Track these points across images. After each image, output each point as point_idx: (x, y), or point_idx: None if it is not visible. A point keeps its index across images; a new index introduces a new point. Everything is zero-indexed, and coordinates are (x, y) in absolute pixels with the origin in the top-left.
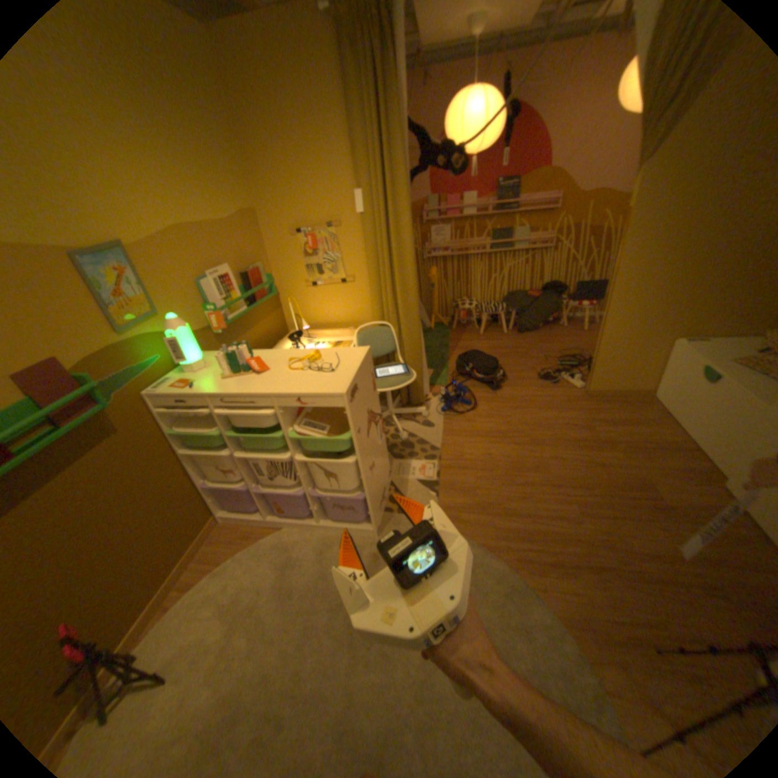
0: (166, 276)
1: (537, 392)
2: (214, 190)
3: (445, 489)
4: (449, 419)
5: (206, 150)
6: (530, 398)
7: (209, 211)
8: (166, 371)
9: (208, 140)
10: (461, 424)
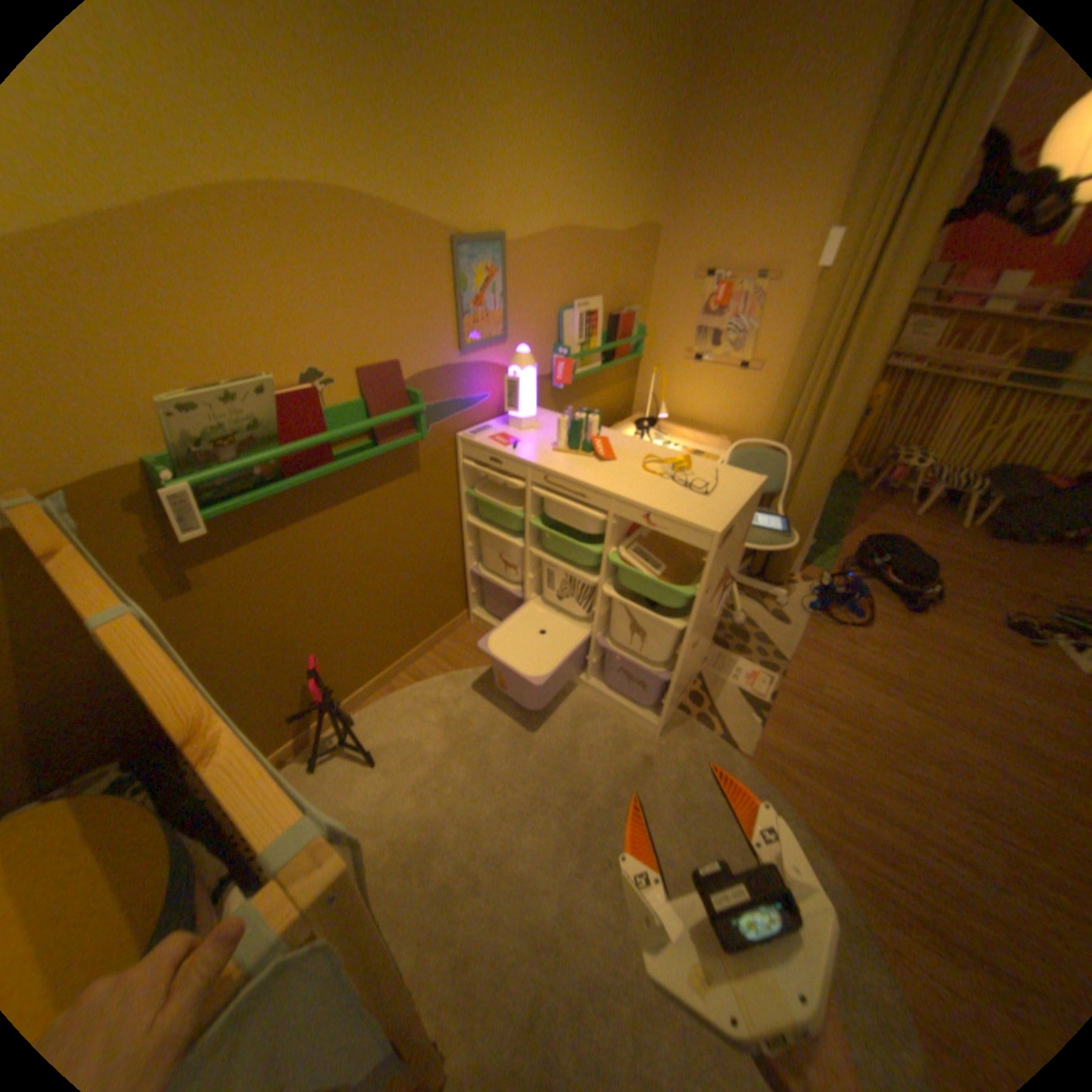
0: (531, 295)
1: (993, 646)
2: (624, 189)
3: (779, 722)
4: (818, 624)
5: (638, 127)
6: (977, 650)
7: (608, 217)
8: (488, 417)
9: (646, 112)
10: (835, 640)
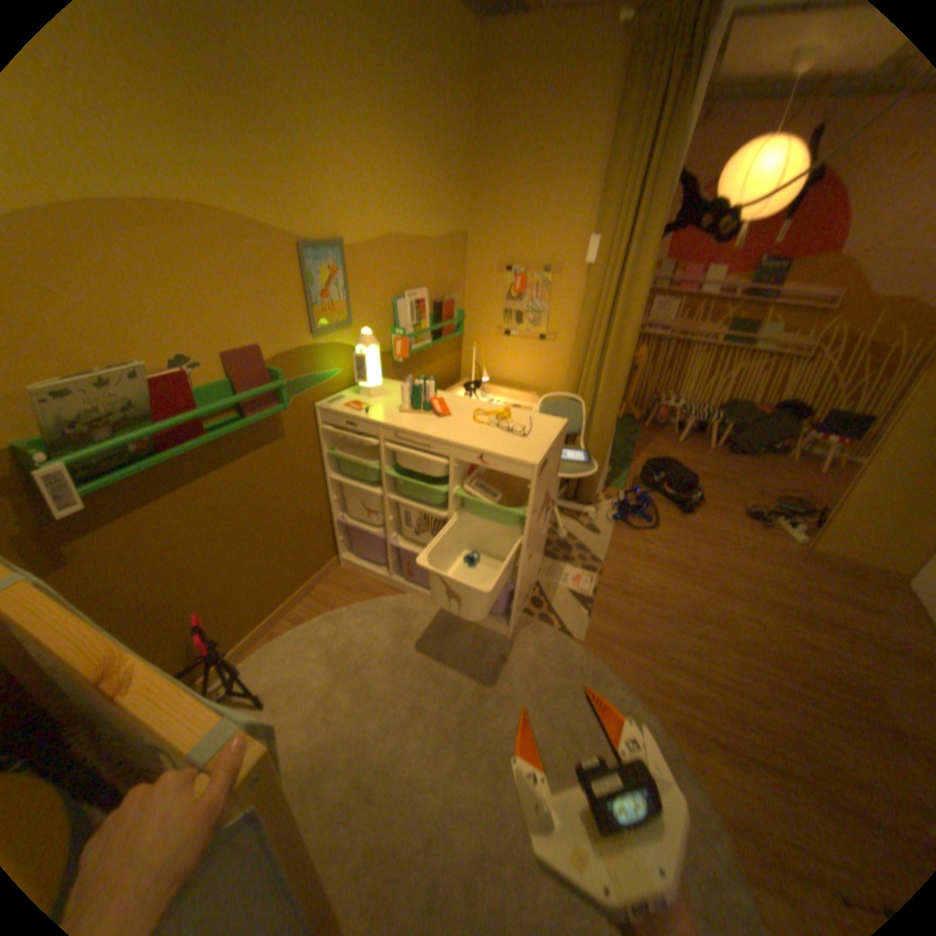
0: (369, 289)
1: (740, 532)
2: (436, 206)
3: (601, 611)
4: (620, 531)
5: (442, 161)
6: (731, 537)
7: (426, 228)
8: (341, 388)
9: (447, 150)
10: (634, 542)
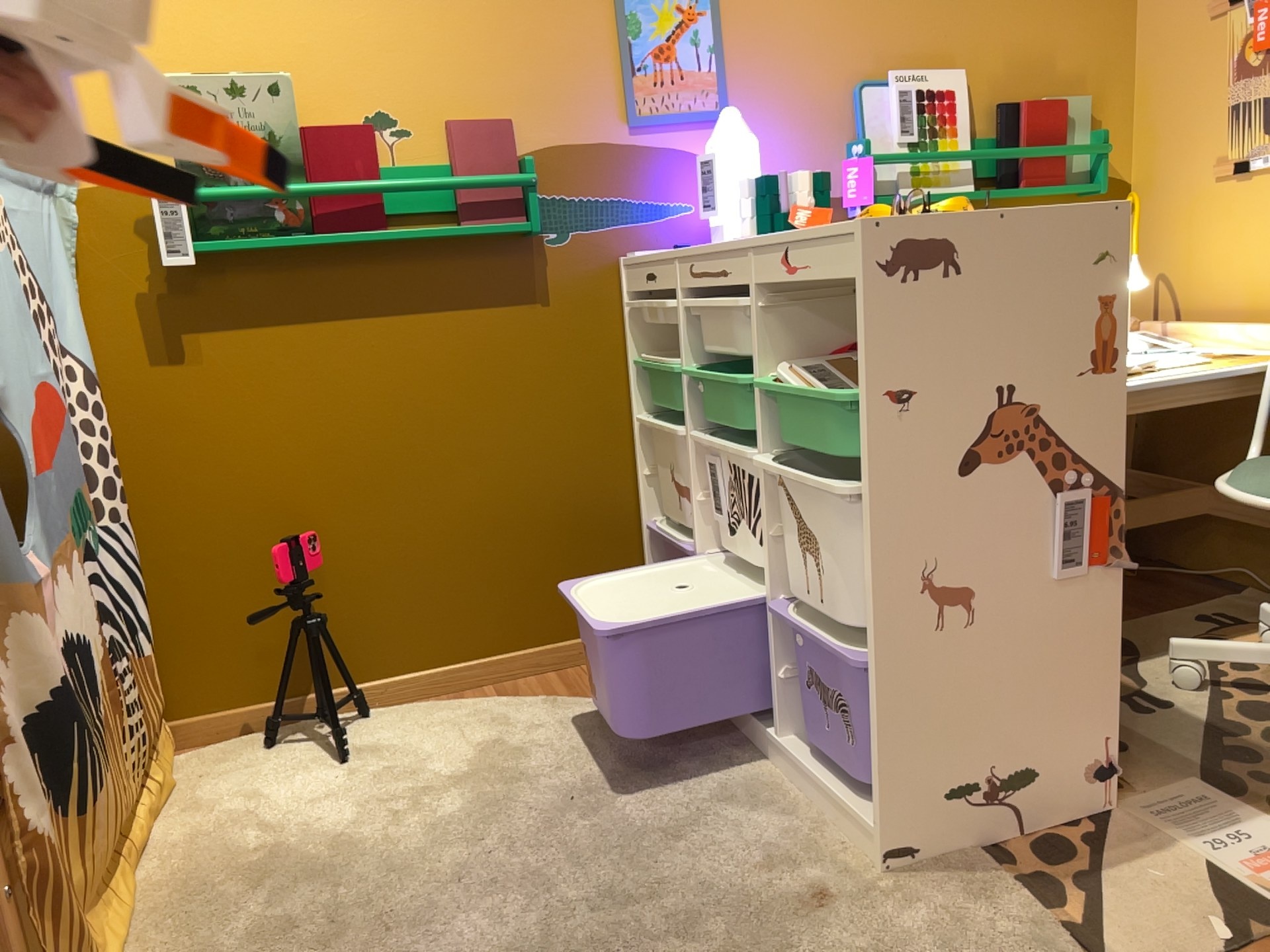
0: (783, 55)
1: None
2: None
3: None
4: None
5: None
6: None
7: None
8: (692, 242)
9: None
10: None
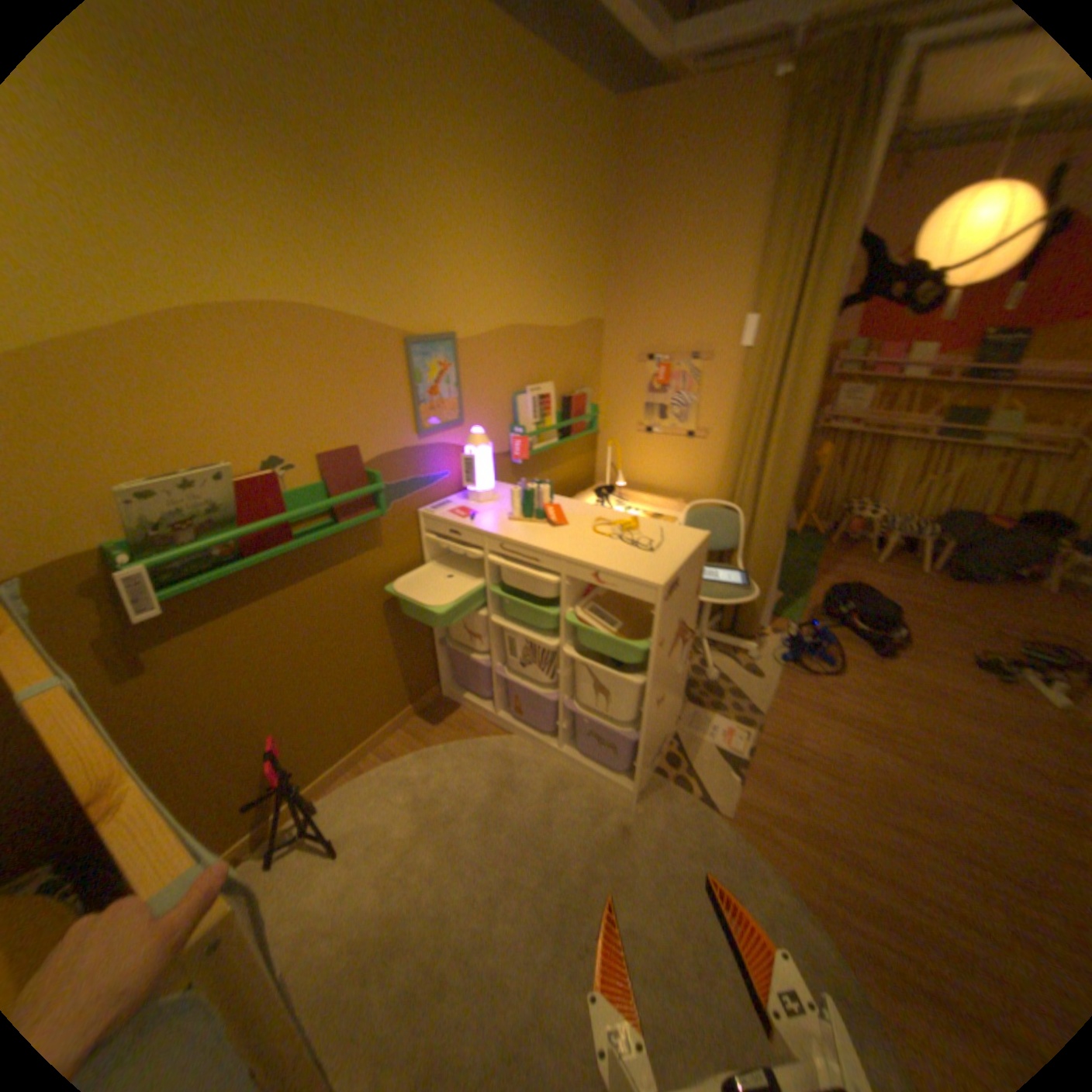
0: (483, 383)
1: (965, 685)
2: (564, 291)
3: (758, 778)
4: (791, 674)
5: (571, 243)
6: (950, 691)
7: (551, 315)
8: (448, 492)
9: (577, 231)
10: (809, 690)
